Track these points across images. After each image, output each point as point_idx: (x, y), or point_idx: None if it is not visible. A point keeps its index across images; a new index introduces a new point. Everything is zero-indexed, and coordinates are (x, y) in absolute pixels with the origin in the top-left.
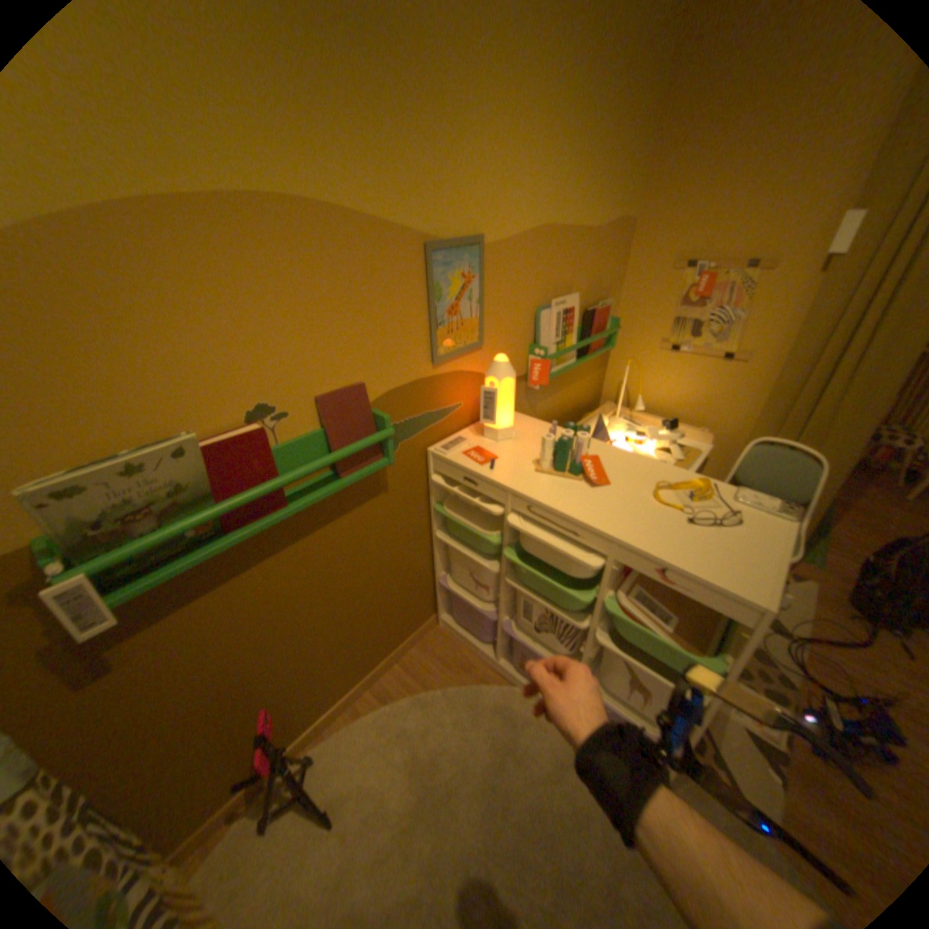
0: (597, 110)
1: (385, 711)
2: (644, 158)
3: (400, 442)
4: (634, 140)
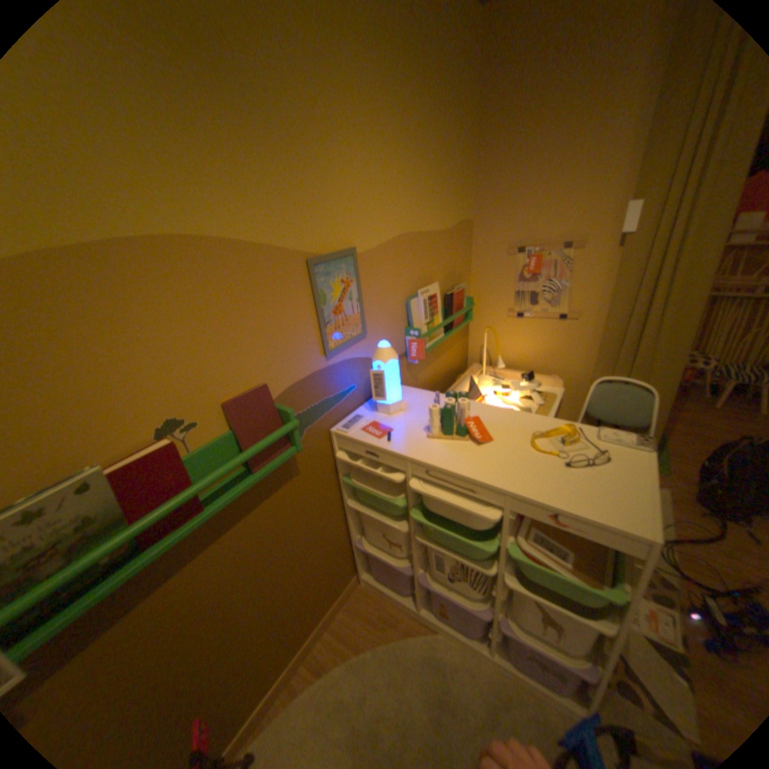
0: (431, 145)
1: (321, 685)
2: (471, 176)
3: (305, 428)
4: (461, 164)
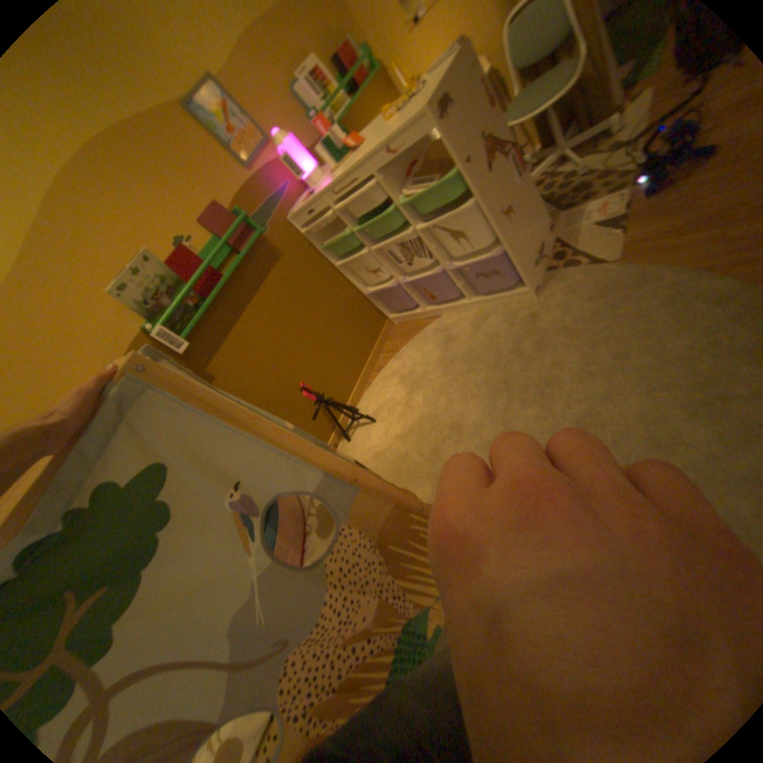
0: None
1: (382, 372)
2: None
3: (265, 223)
4: None
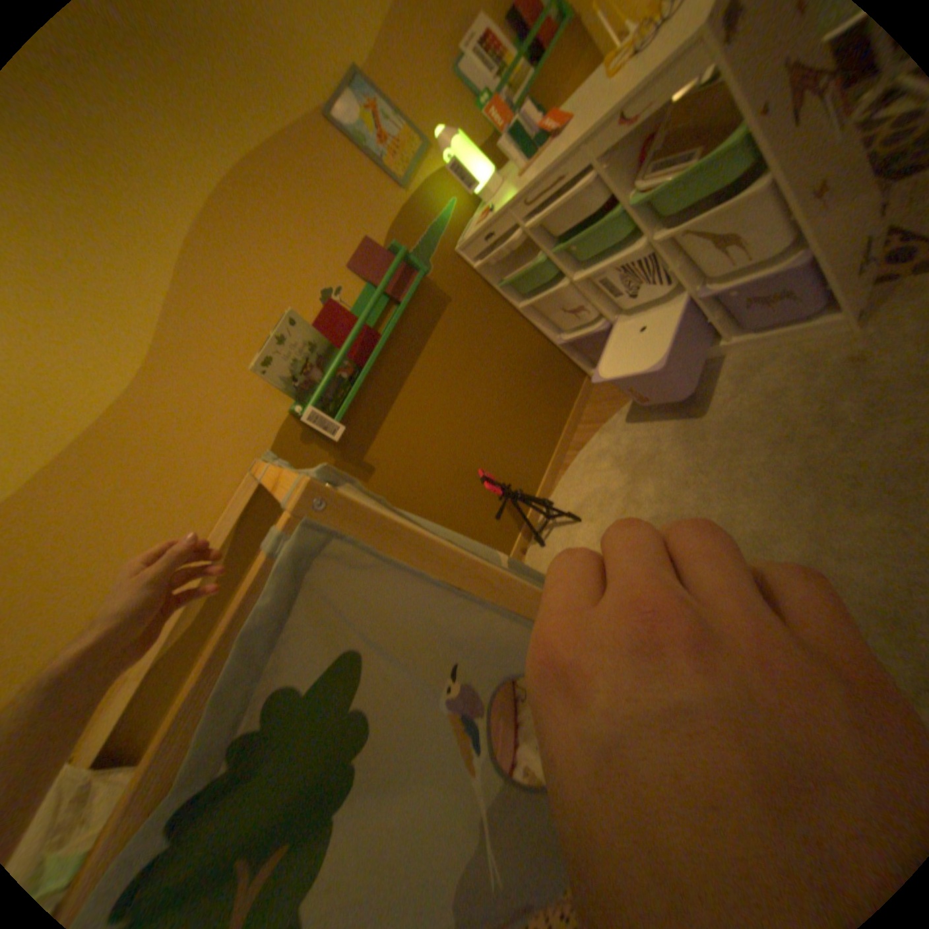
0: None
1: (585, 450)
2: None
3: (429, 259)
4: None
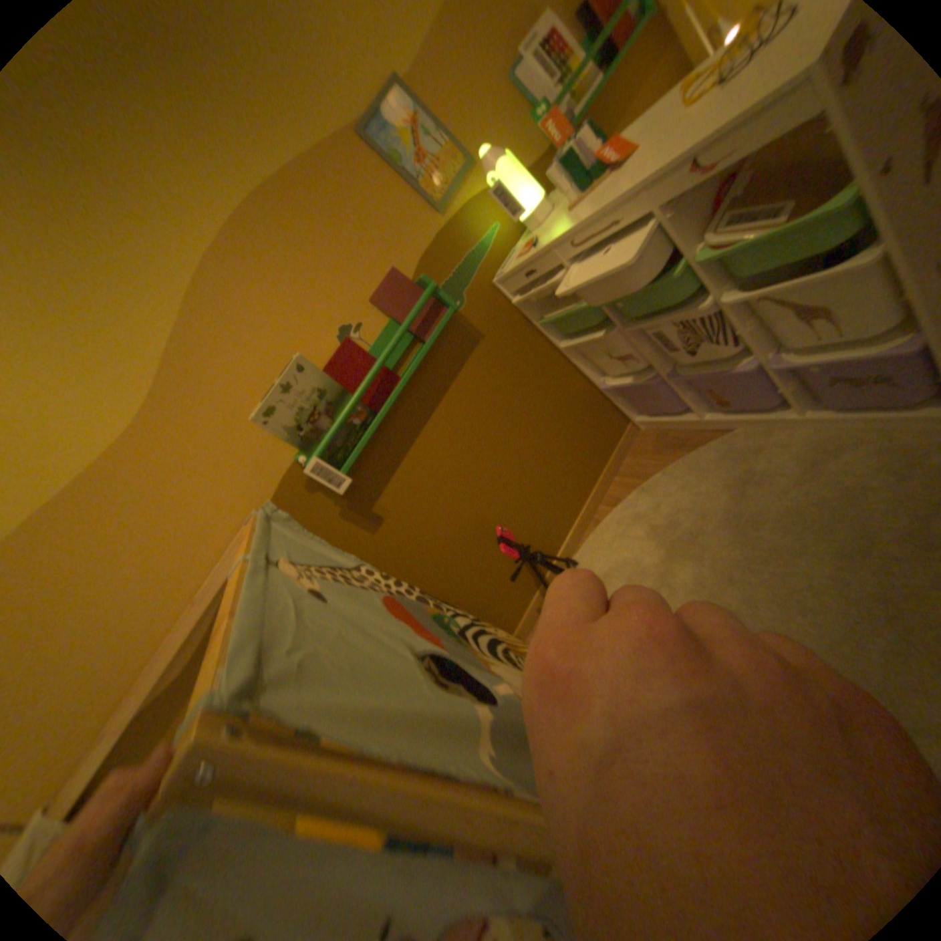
0: None
1: (618, 510)
2: None
3: (463, 292)
4: None
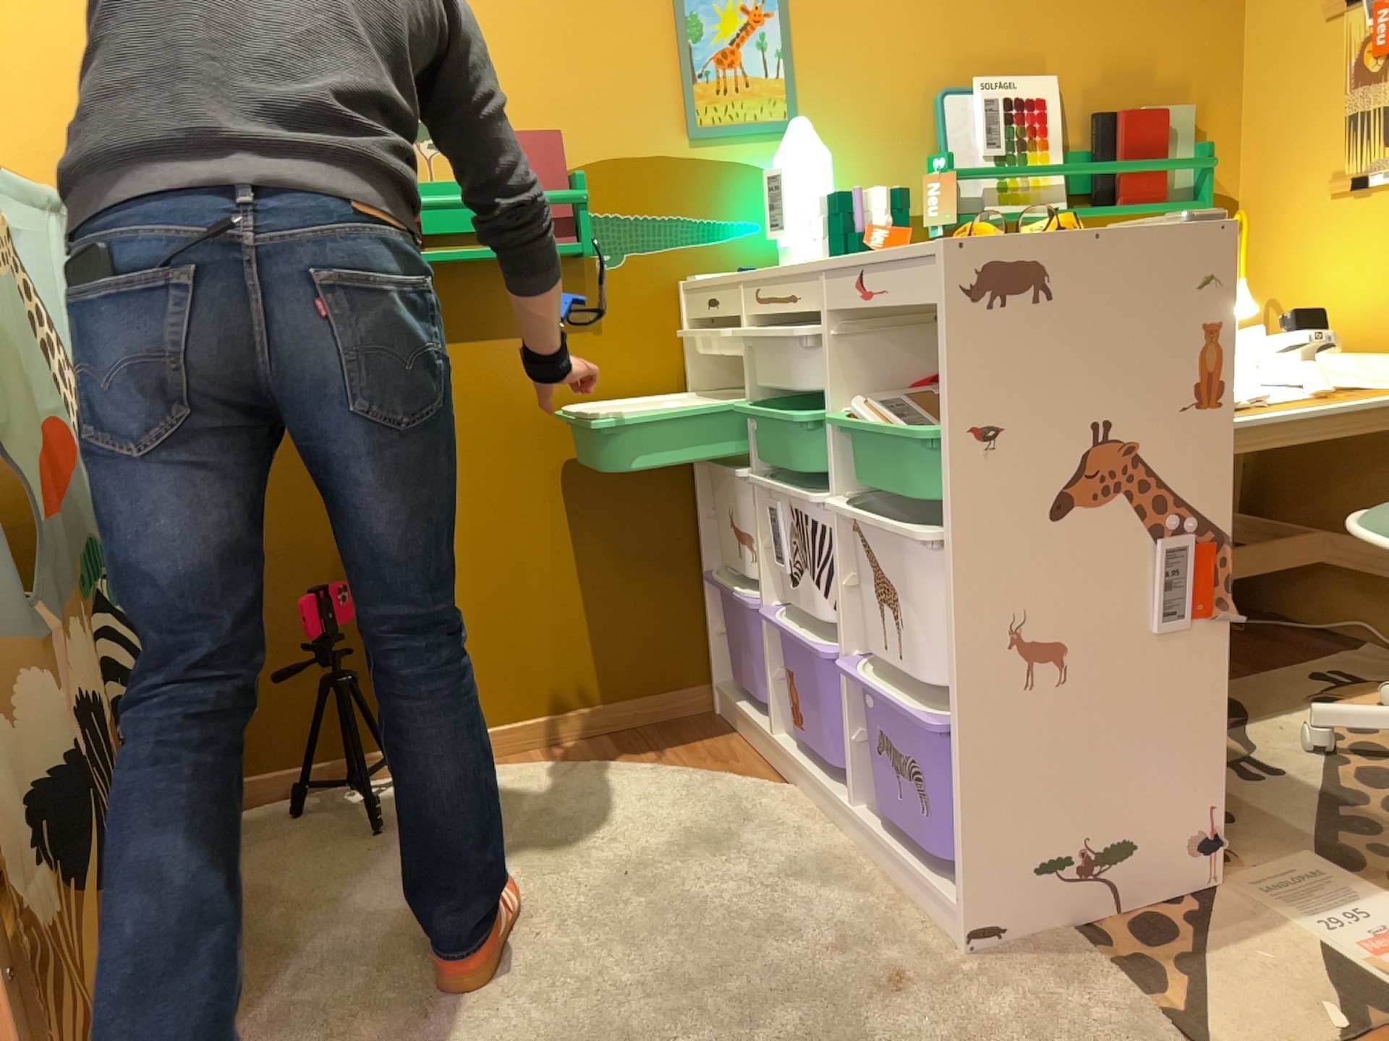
0: None
1: (544, 764)
2: None
3: (626, 251)
4: None
